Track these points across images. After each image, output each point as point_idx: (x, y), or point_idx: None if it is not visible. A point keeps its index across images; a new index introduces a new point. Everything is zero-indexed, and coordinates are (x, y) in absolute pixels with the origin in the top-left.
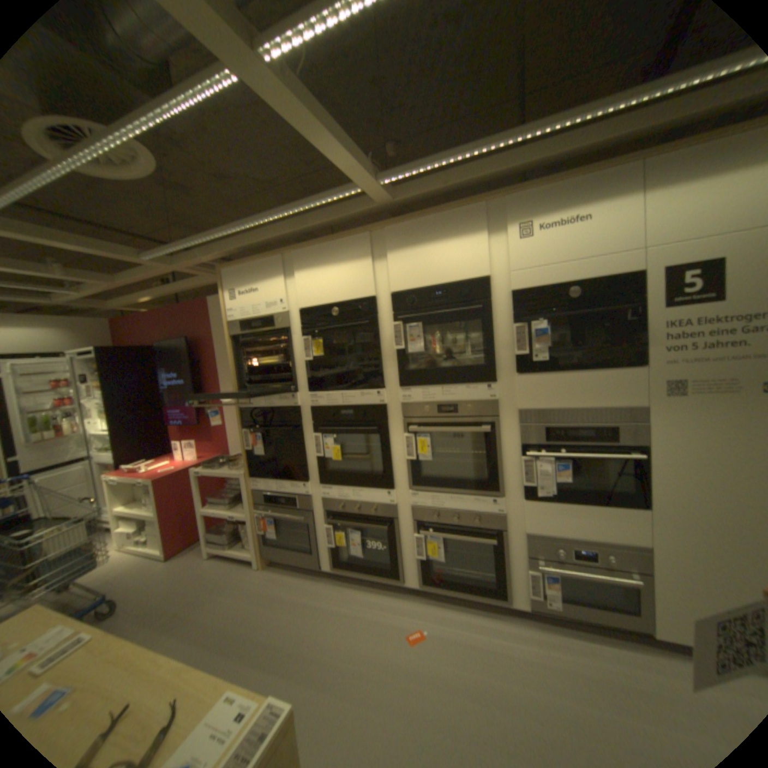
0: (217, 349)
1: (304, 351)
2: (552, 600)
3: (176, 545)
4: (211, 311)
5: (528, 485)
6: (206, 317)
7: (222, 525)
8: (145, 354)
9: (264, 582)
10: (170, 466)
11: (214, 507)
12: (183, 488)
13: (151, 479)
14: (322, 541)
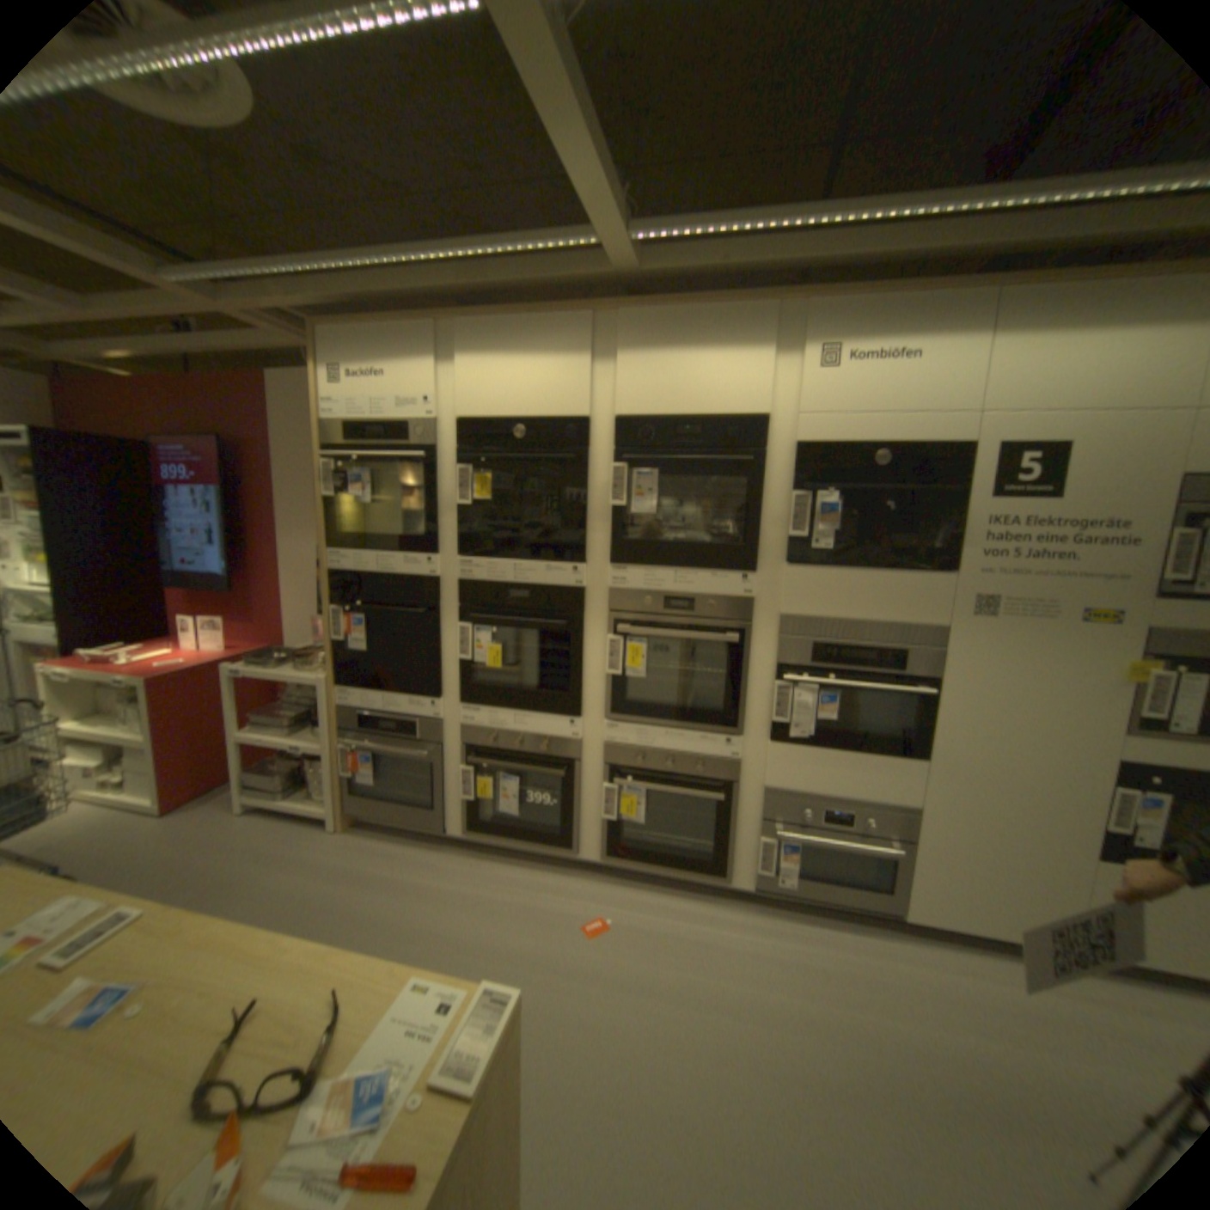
0: (278, 465)
1: (457, 488)
2: (784, 876)
3: (183, 789)
4: (273, 397)
5: (778, 721)
6: (260, 406)
7: (271, 760)
8: (131, 454)
9: (347, 849)
10: (175, 657)
11: (262, 729)
12: (201, 696)
13: (143, 676)
14: (453, 789)
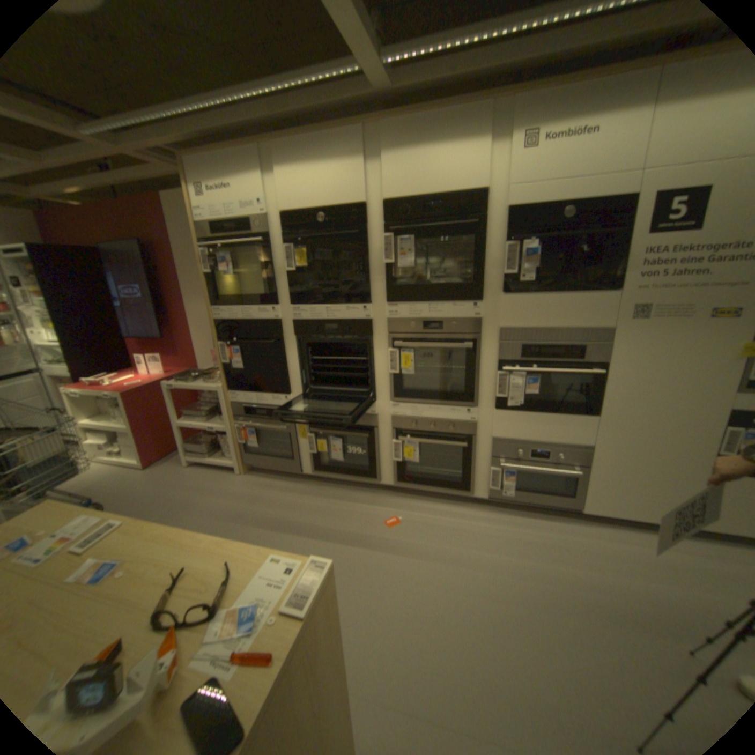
0: (176, 255)
1: (284, 260)
2: (506, 489)
3: (152, 455)
4: (166, 210)
5: (499, 396)
6: (159, 217)
7: (198, 436)
8: (88, 257)
9: (247, 484)
10: (135, 380)
11: (190, 418)
12: (153, 401)
13: (118, 392)
14: (303, 447)
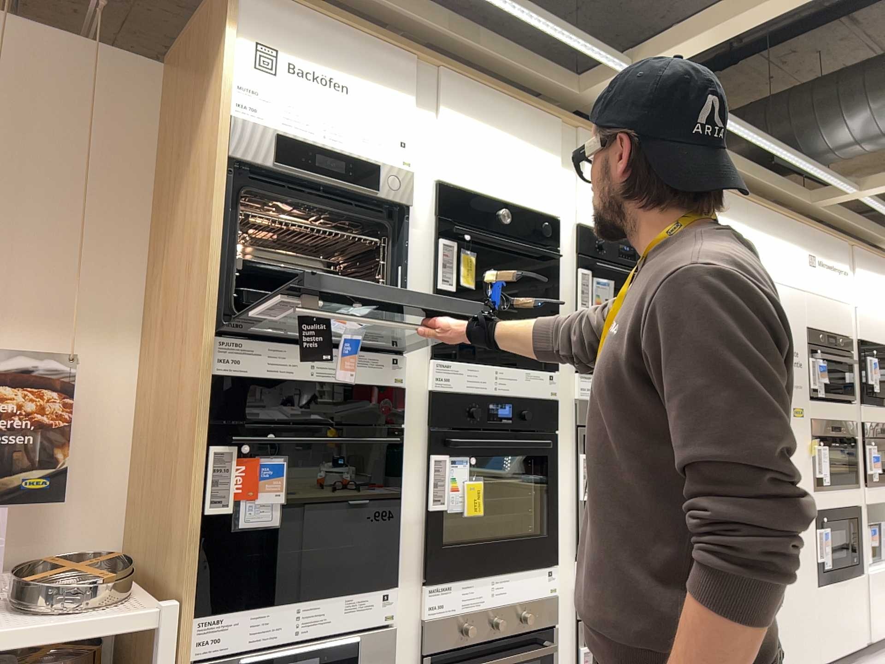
0: None
1: (432, 268)
2: None
3: None
4: None
5: None
6: None
7: None
8: None
9: None
10: None
11: None
12: None
13: None
14: None
